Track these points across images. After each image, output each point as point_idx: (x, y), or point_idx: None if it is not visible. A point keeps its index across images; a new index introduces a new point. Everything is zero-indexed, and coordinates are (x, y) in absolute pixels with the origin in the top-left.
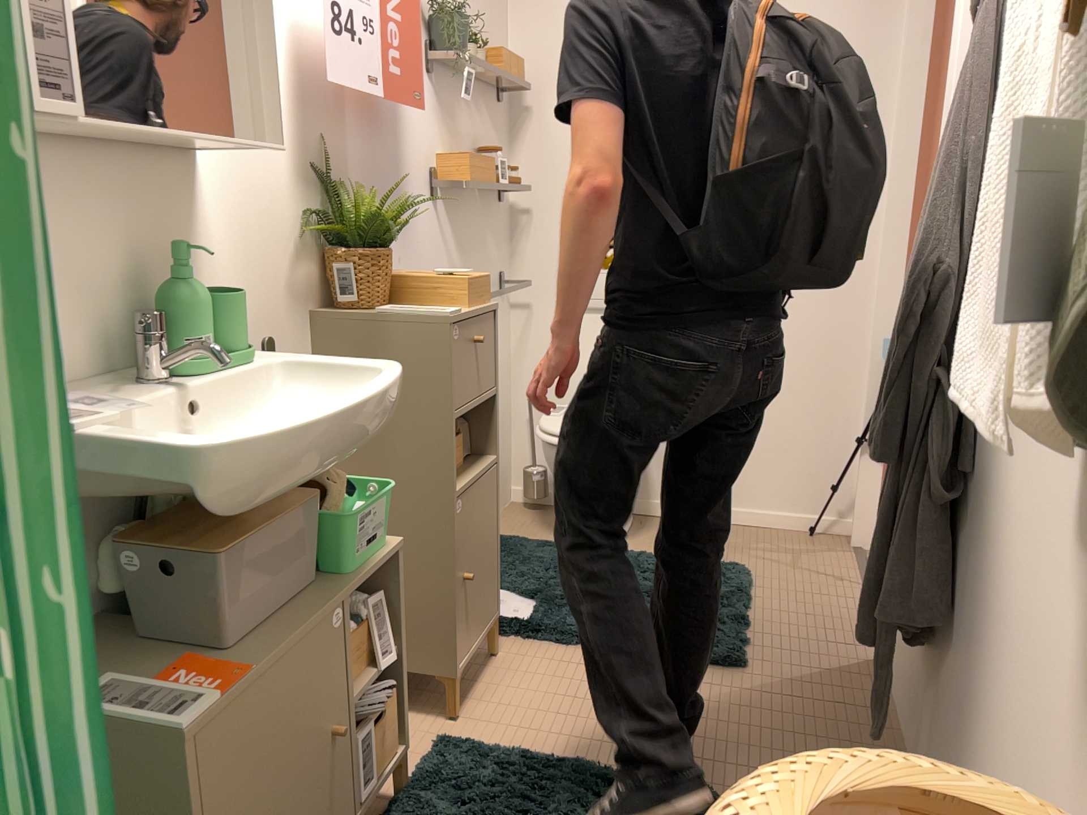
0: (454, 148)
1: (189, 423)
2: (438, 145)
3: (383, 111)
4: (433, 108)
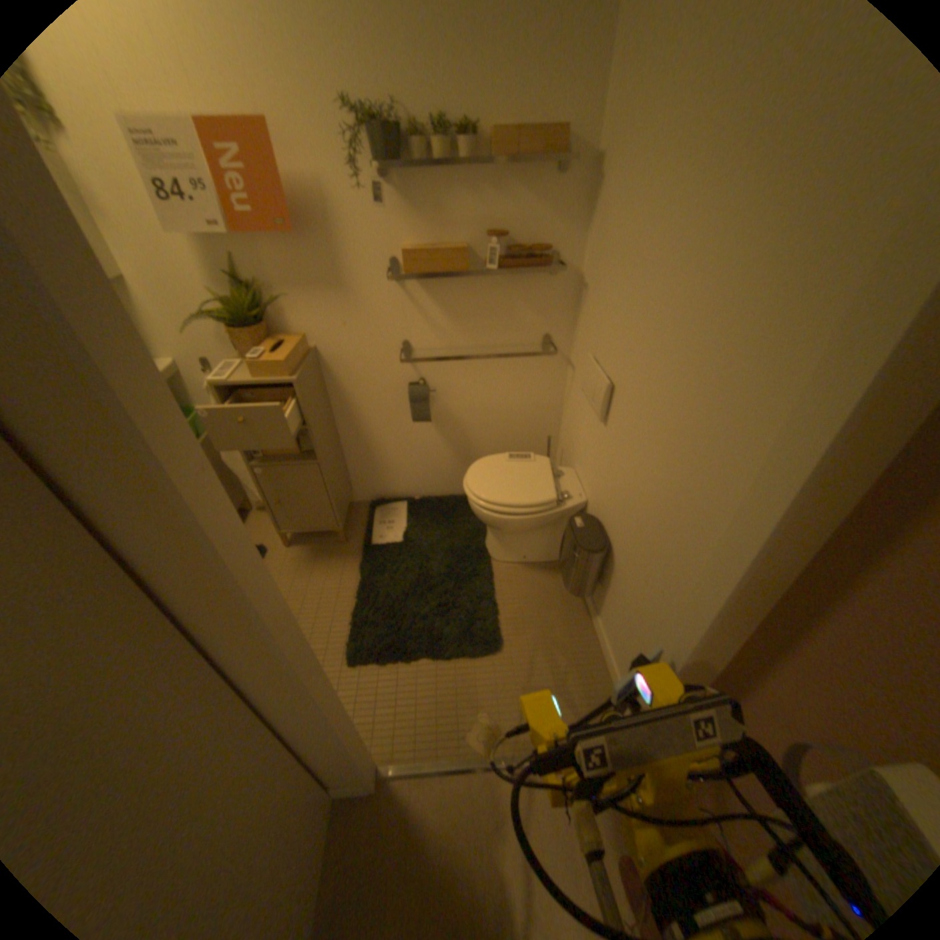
0: (437, 235)
1: None
2: (405, 236)
3: (304, 224)
4: (392, 205)
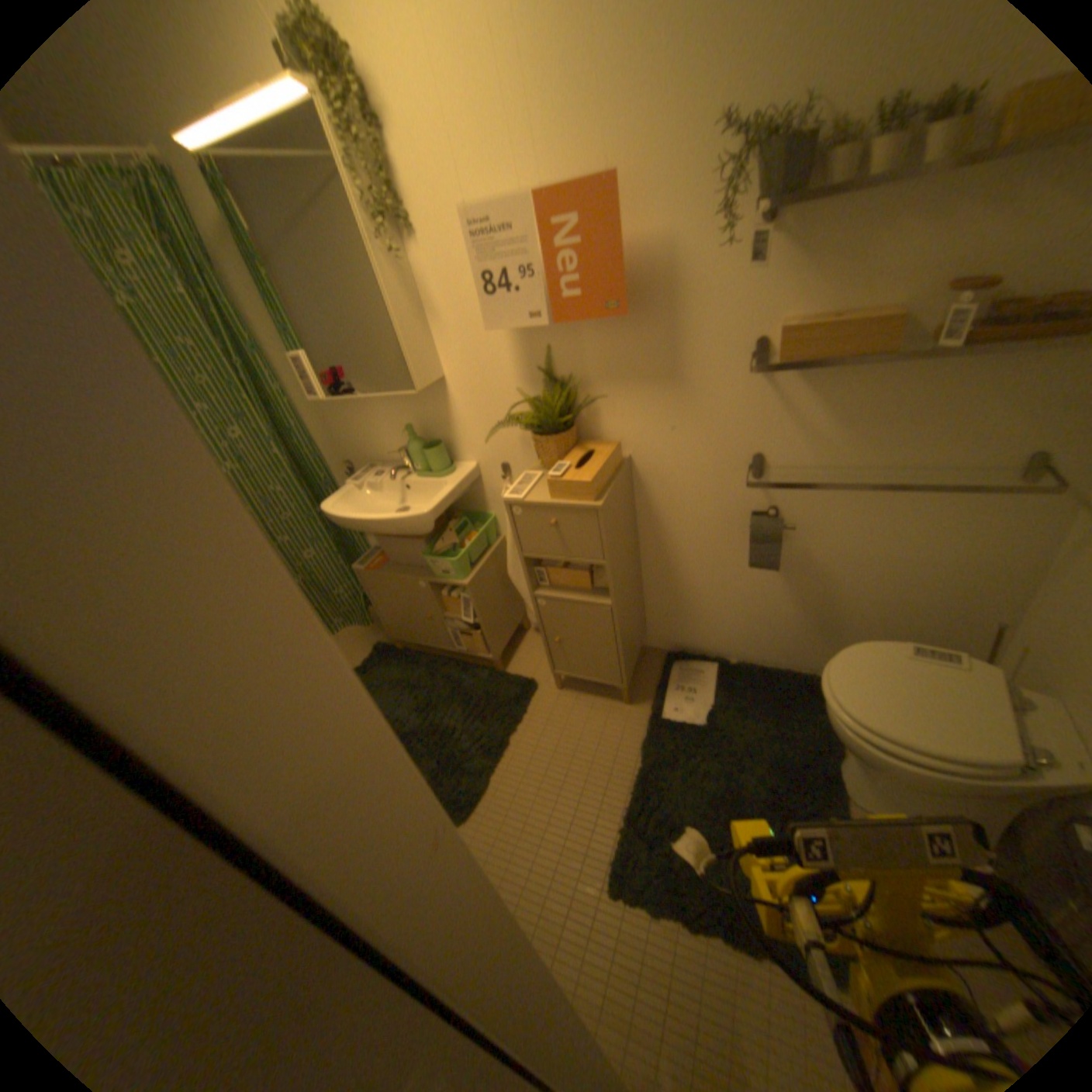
0: (845, 295)
1: (405, 492)
2: (788, 302)
3: (641, 300)
4: (776, 258)
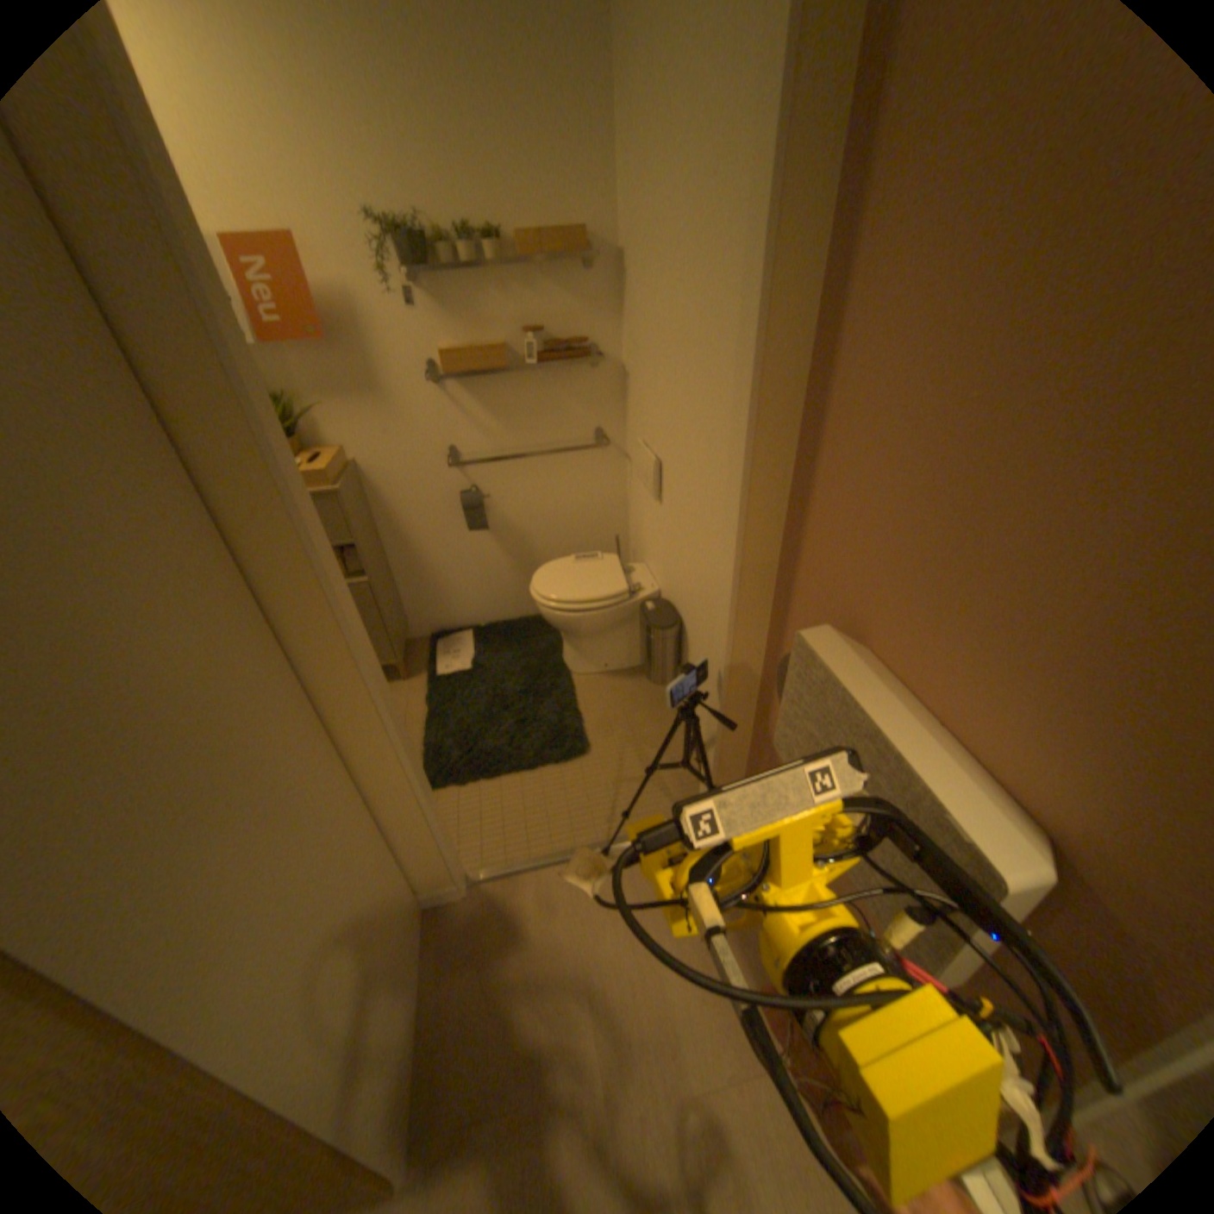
0: (472, 336)
1: None
2: (439, 339)
3: (333, 332)
4: (424, 309)
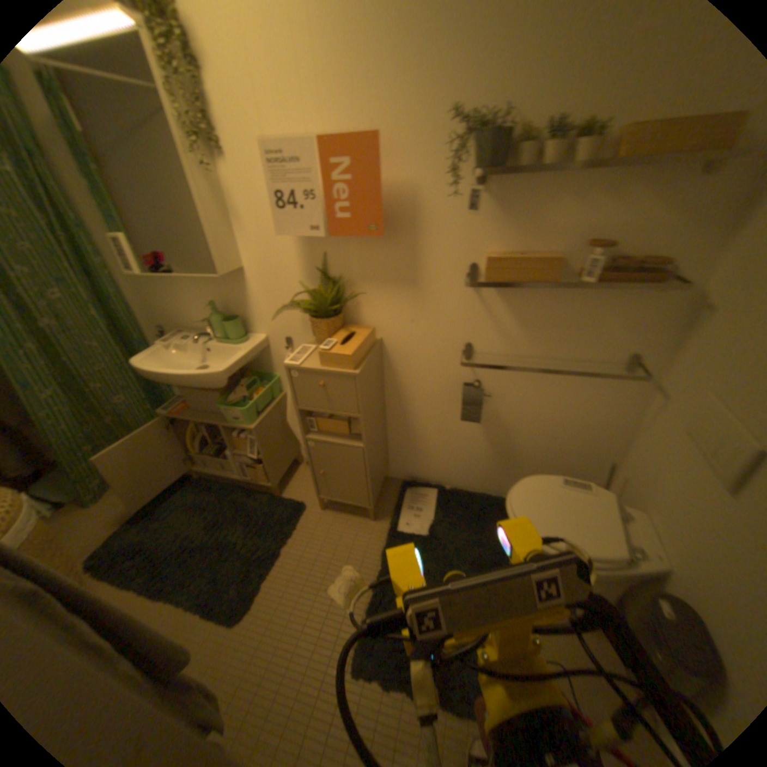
0: (526, 241)
1: (205, 354)
2: (490, 242)
3: (392, 228)
4: (483, 211)
